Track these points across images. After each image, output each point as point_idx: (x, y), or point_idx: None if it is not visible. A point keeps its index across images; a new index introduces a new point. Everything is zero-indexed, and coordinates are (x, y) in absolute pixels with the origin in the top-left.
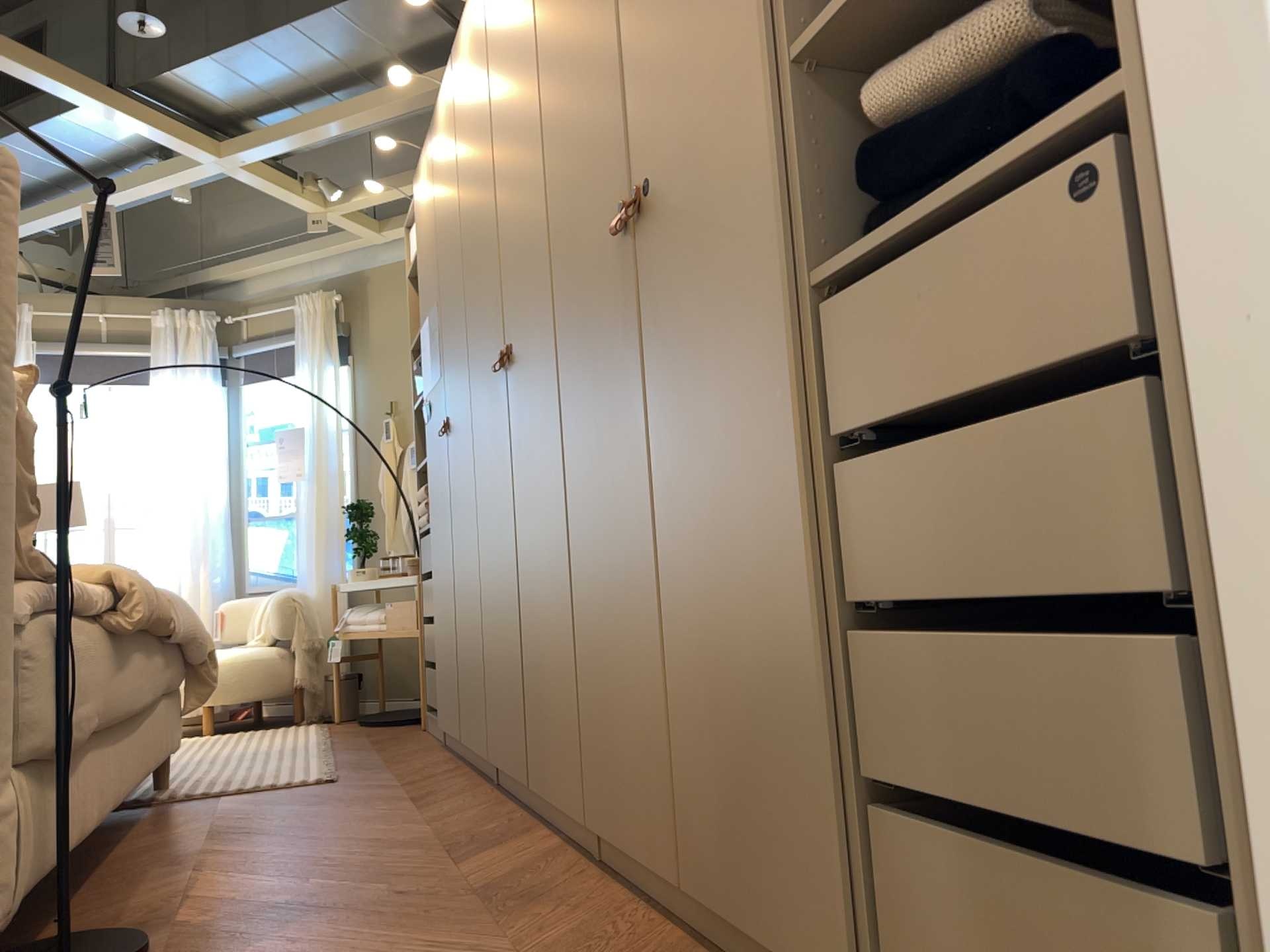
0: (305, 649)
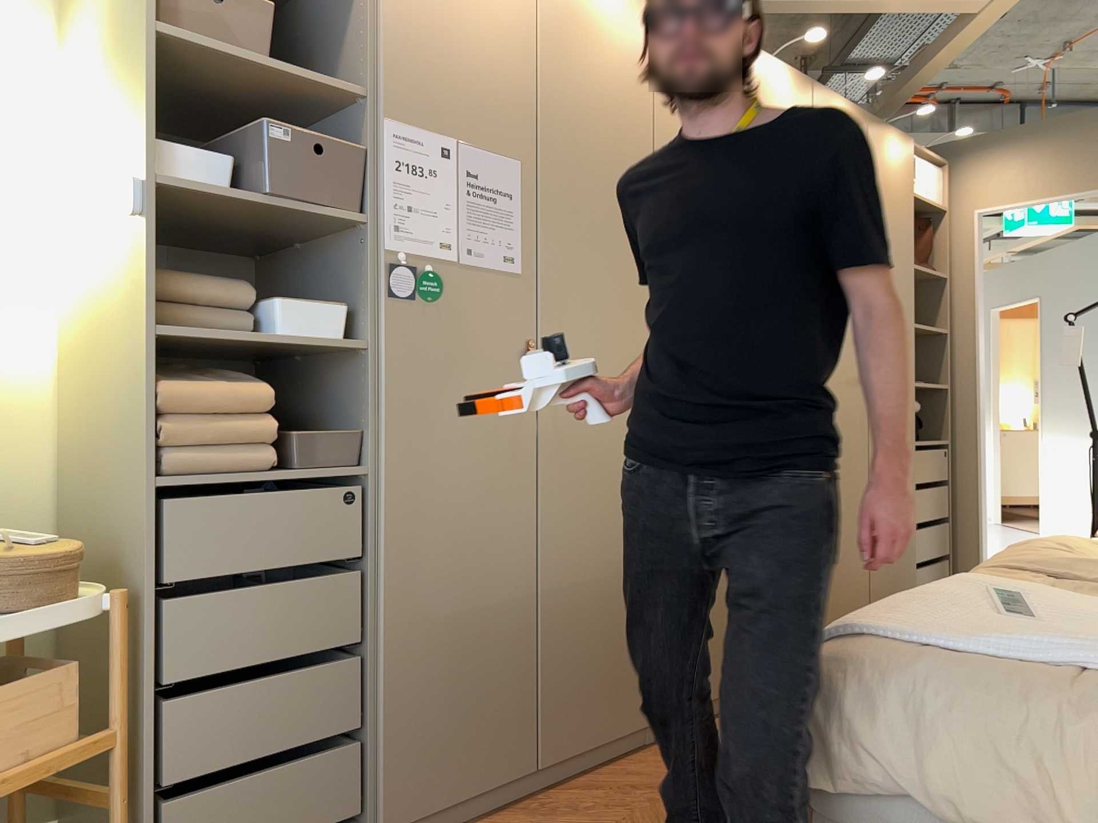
0: None
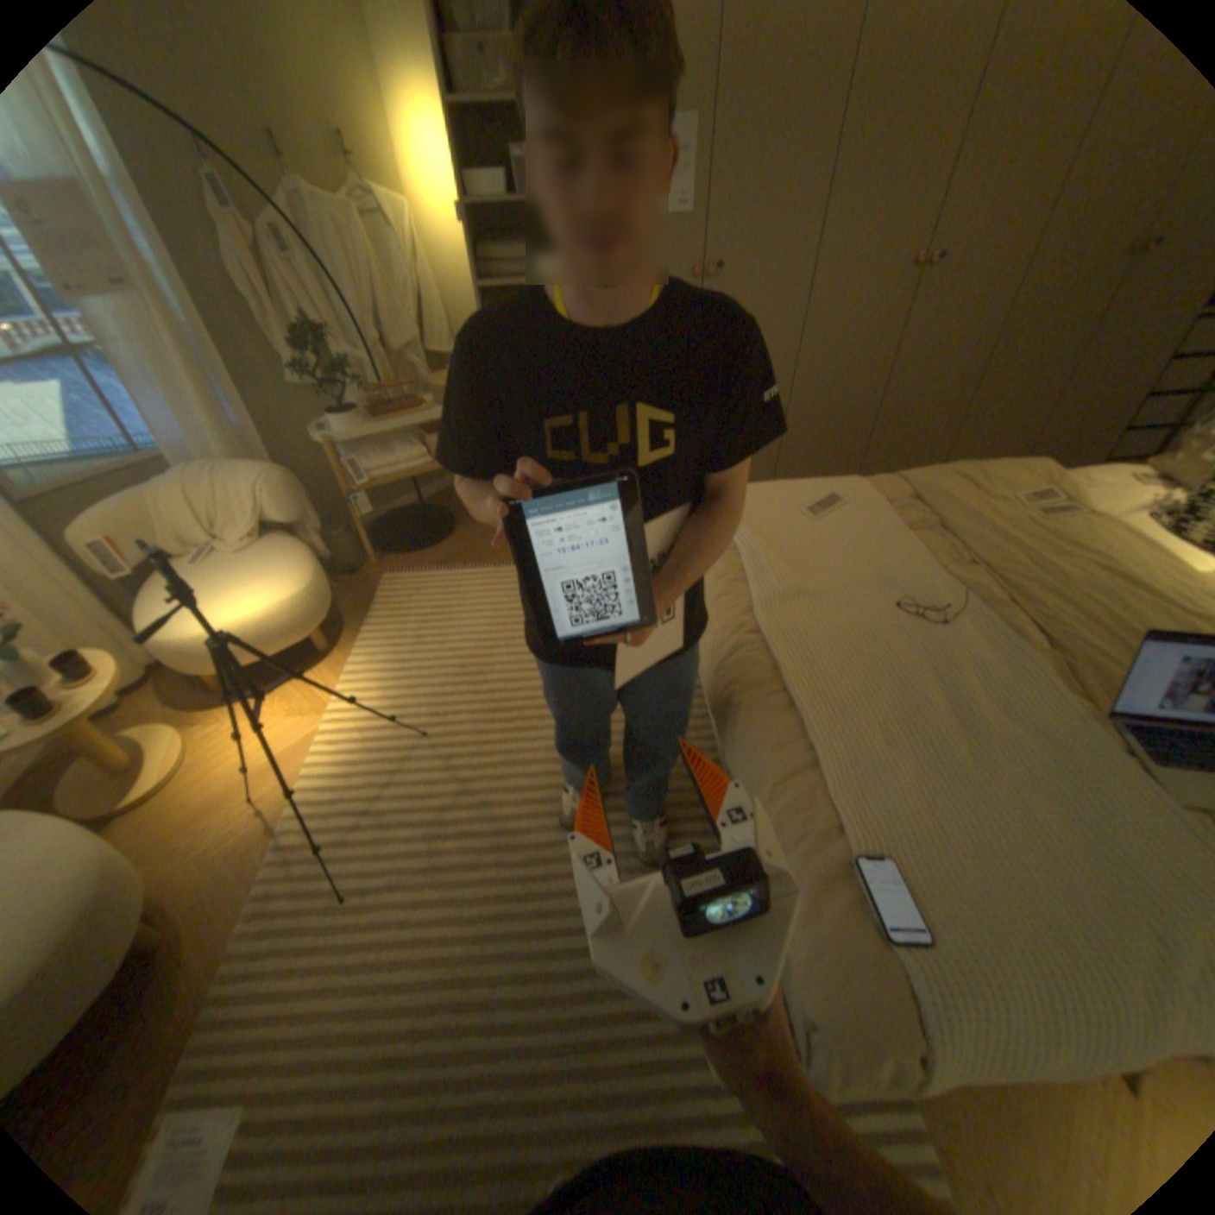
0: (312, 529)
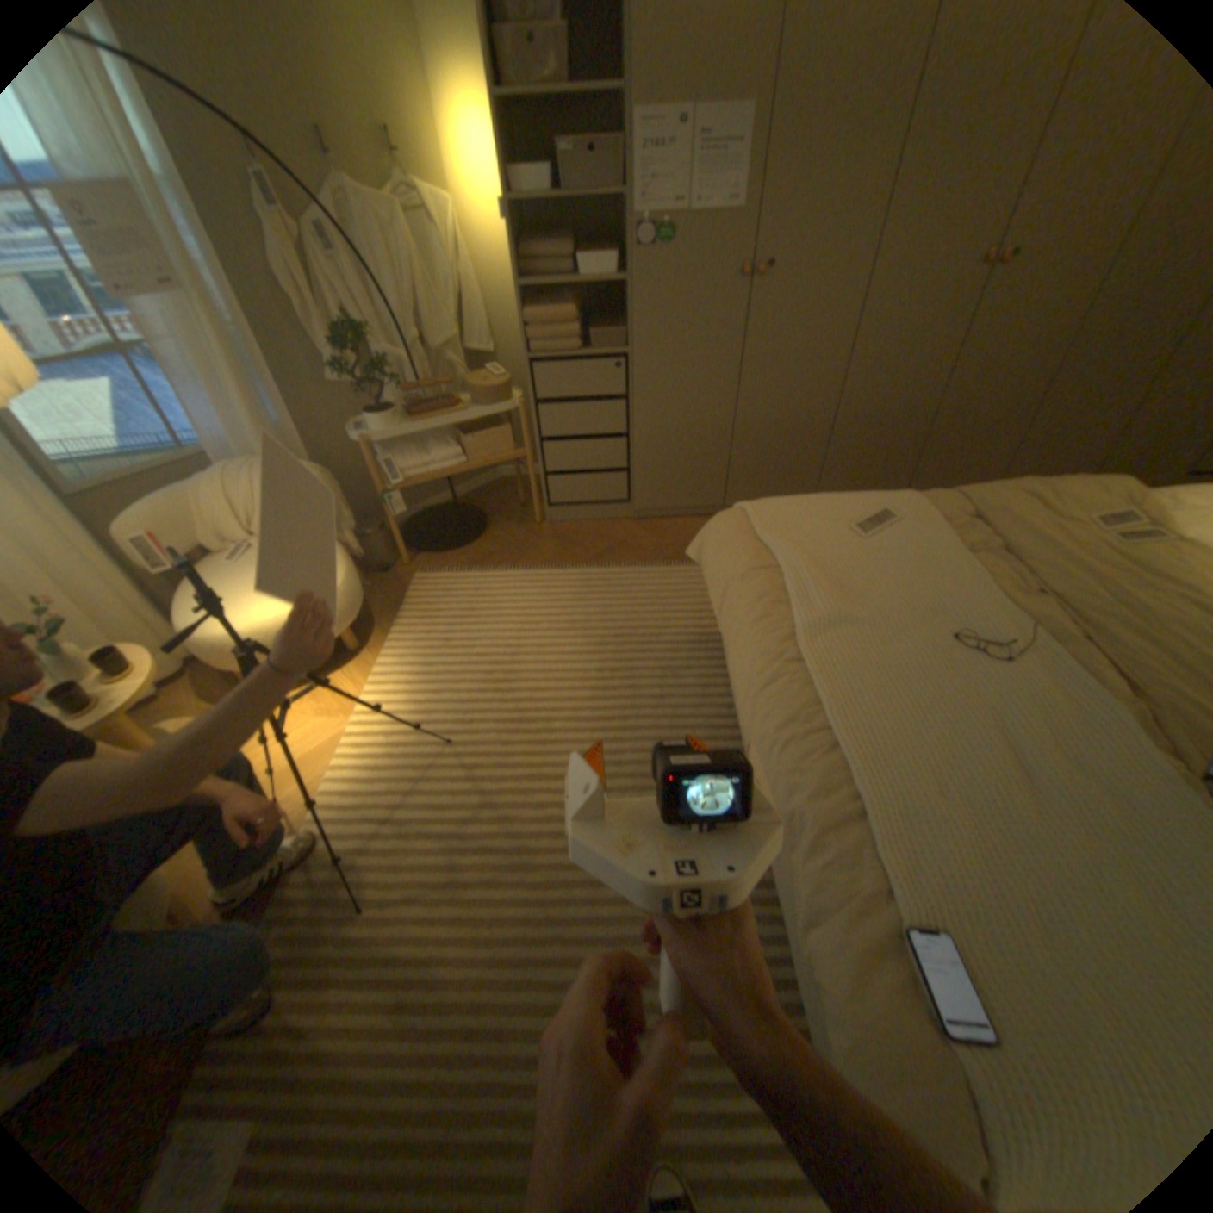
0: (347, 527)
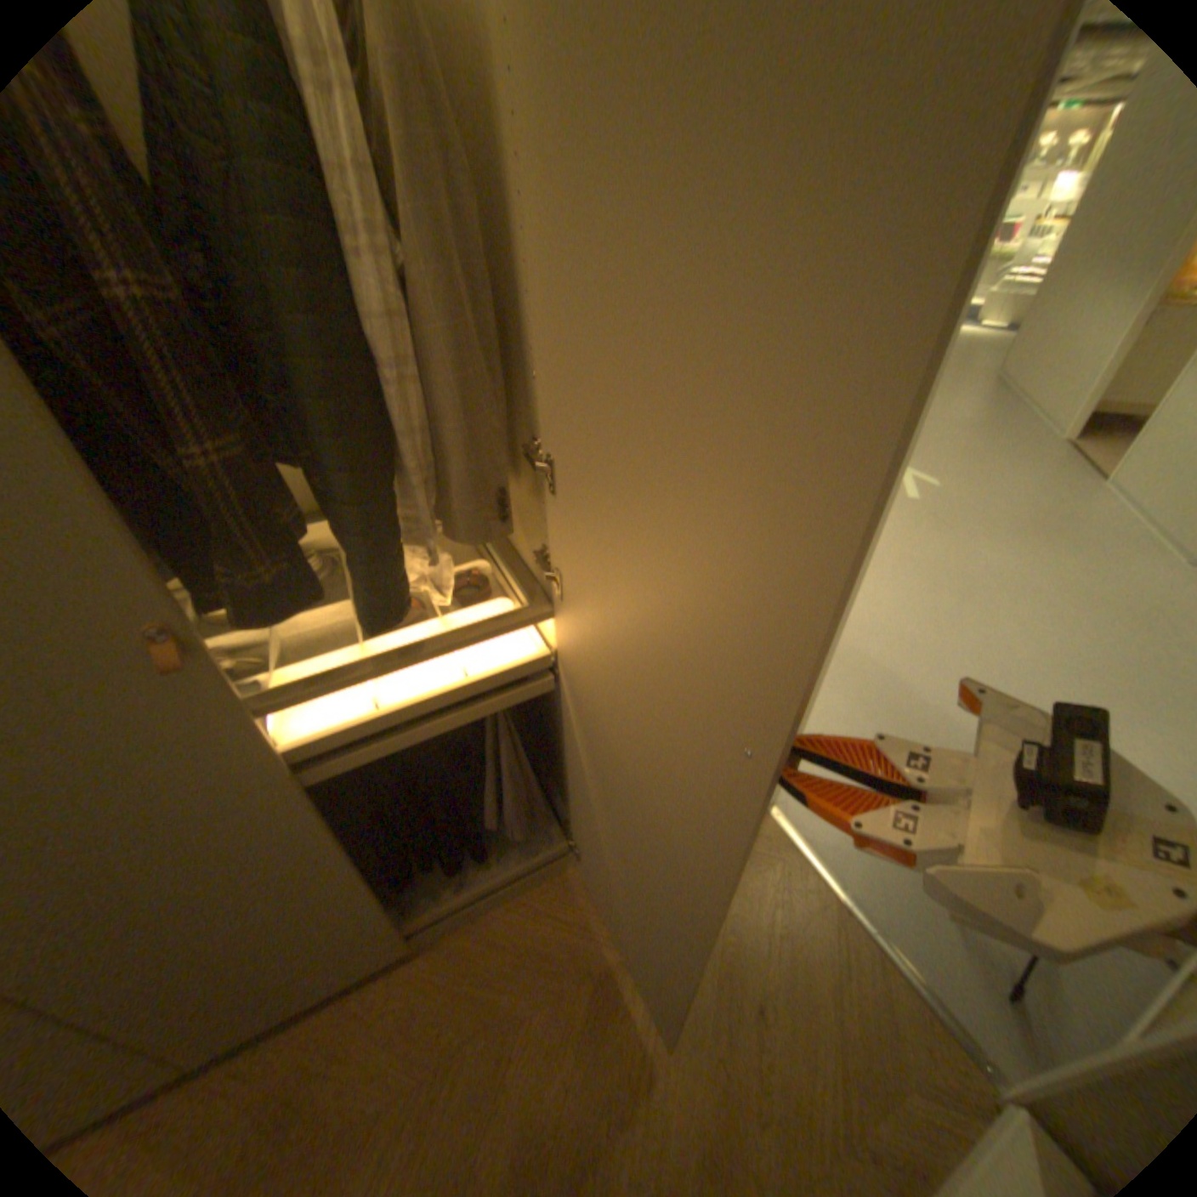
0: None
